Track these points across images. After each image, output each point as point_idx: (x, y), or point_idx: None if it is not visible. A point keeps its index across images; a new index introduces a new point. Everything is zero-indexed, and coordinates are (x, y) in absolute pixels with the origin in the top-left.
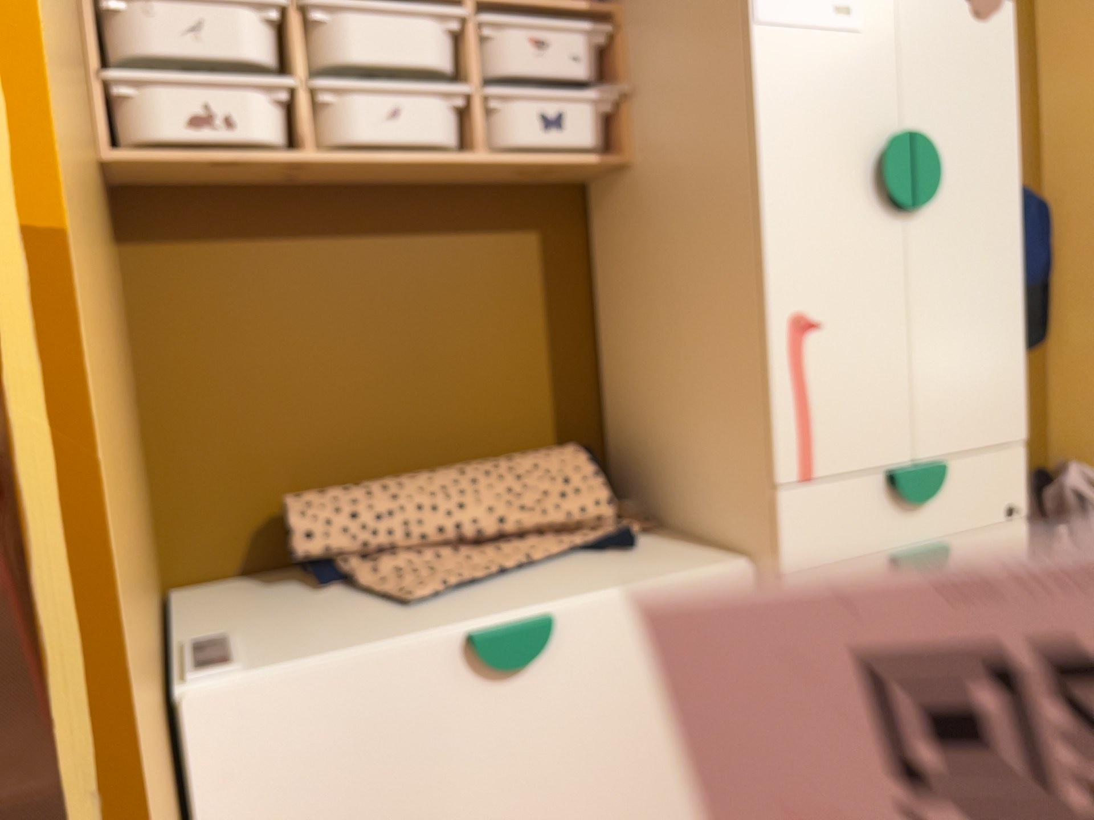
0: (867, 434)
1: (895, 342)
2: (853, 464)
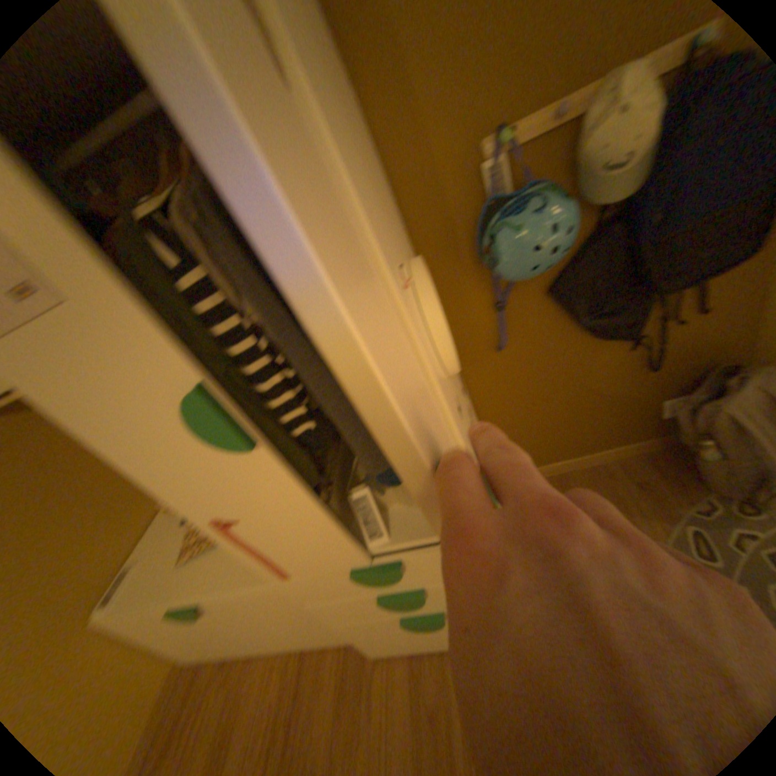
0: (317, 560)
1: (309, 519)
2: (316, 571)
